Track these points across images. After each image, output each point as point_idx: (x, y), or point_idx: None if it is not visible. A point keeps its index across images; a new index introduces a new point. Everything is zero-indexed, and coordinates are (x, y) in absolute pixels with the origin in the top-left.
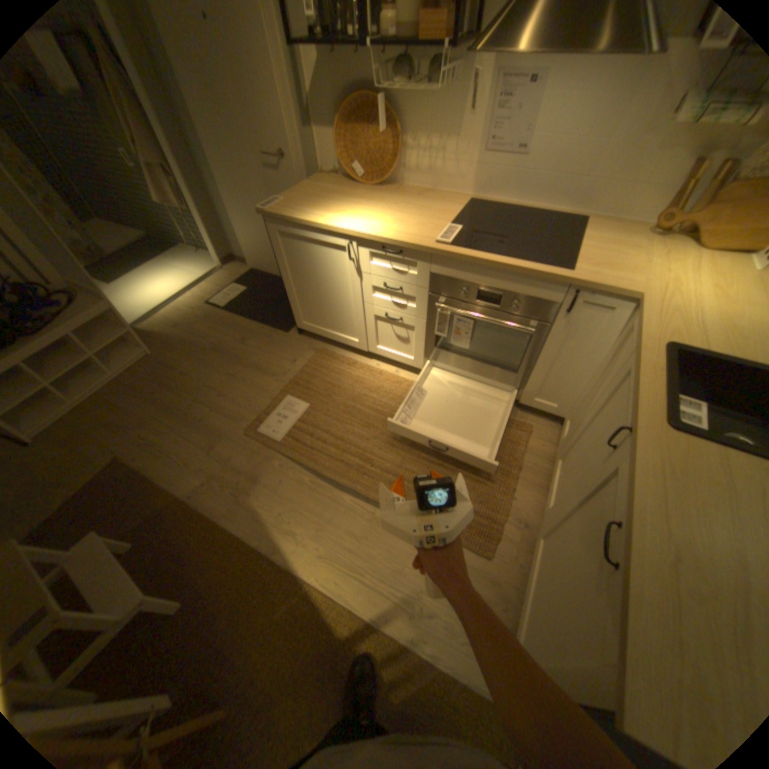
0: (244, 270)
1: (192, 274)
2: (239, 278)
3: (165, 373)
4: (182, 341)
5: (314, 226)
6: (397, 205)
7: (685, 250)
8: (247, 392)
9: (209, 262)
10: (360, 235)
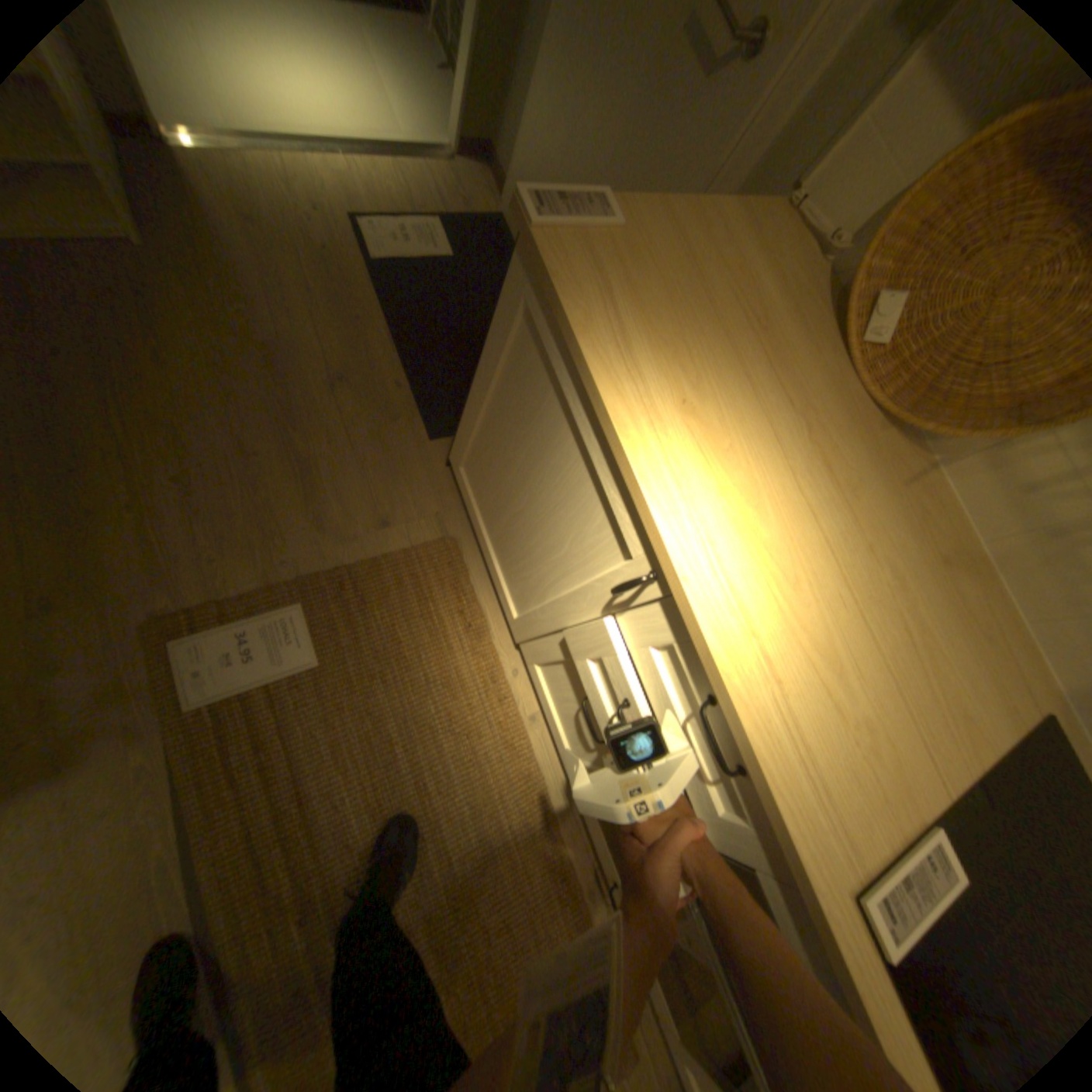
0: (487, 208)
1: (387, 124)
2: (462, 219)
3: (127, 328)
4: (227, 276)
5: (611, 429)
6: (875, 567)
7: None
8: (236, 526)
9: (441, 125)
10: (690, 622)
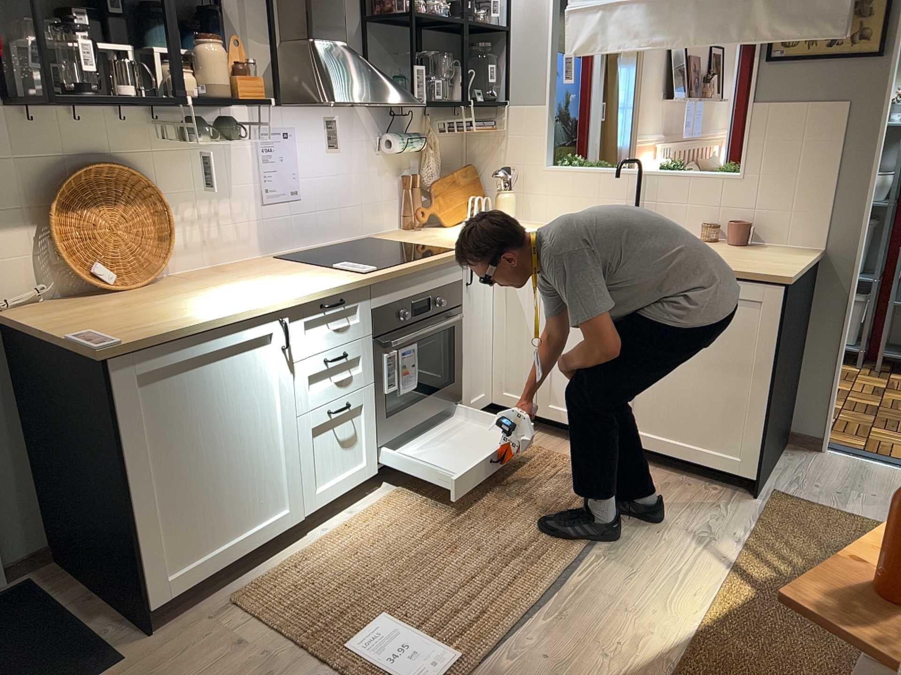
0: None
1: None
2: None
3: None
4: None
5: (220, 327)
6: (240, 281)
7: (445, 230)
8: None
9: None
10: (296, 302)
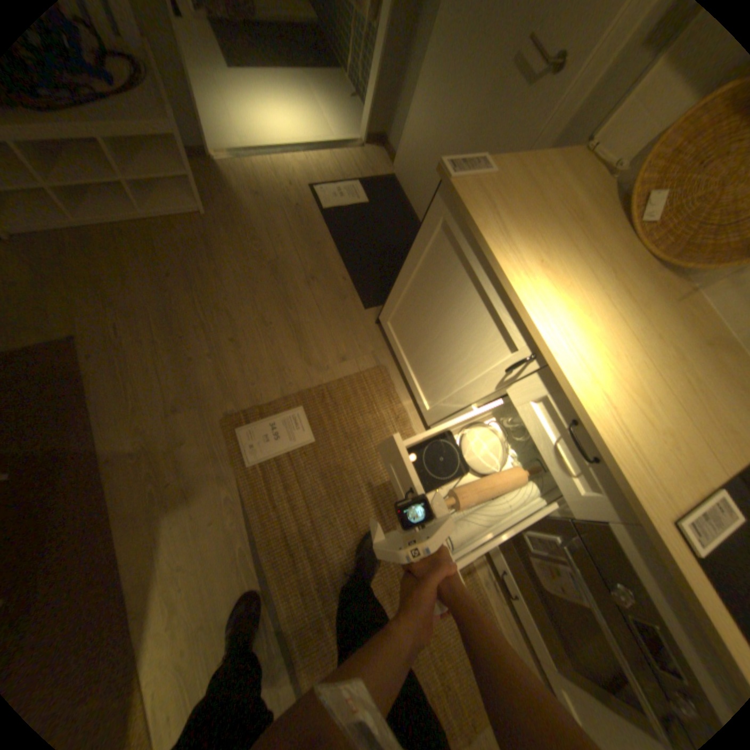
0: (385, 172)
1: (325, 132)
2: (371, 180)
3: (201, 259)
4: (248, 226)
5: (502, 279)
6: (663, 347)
7: None
8: (264, 363)
9: (355, 128)
10: (559, 377)
